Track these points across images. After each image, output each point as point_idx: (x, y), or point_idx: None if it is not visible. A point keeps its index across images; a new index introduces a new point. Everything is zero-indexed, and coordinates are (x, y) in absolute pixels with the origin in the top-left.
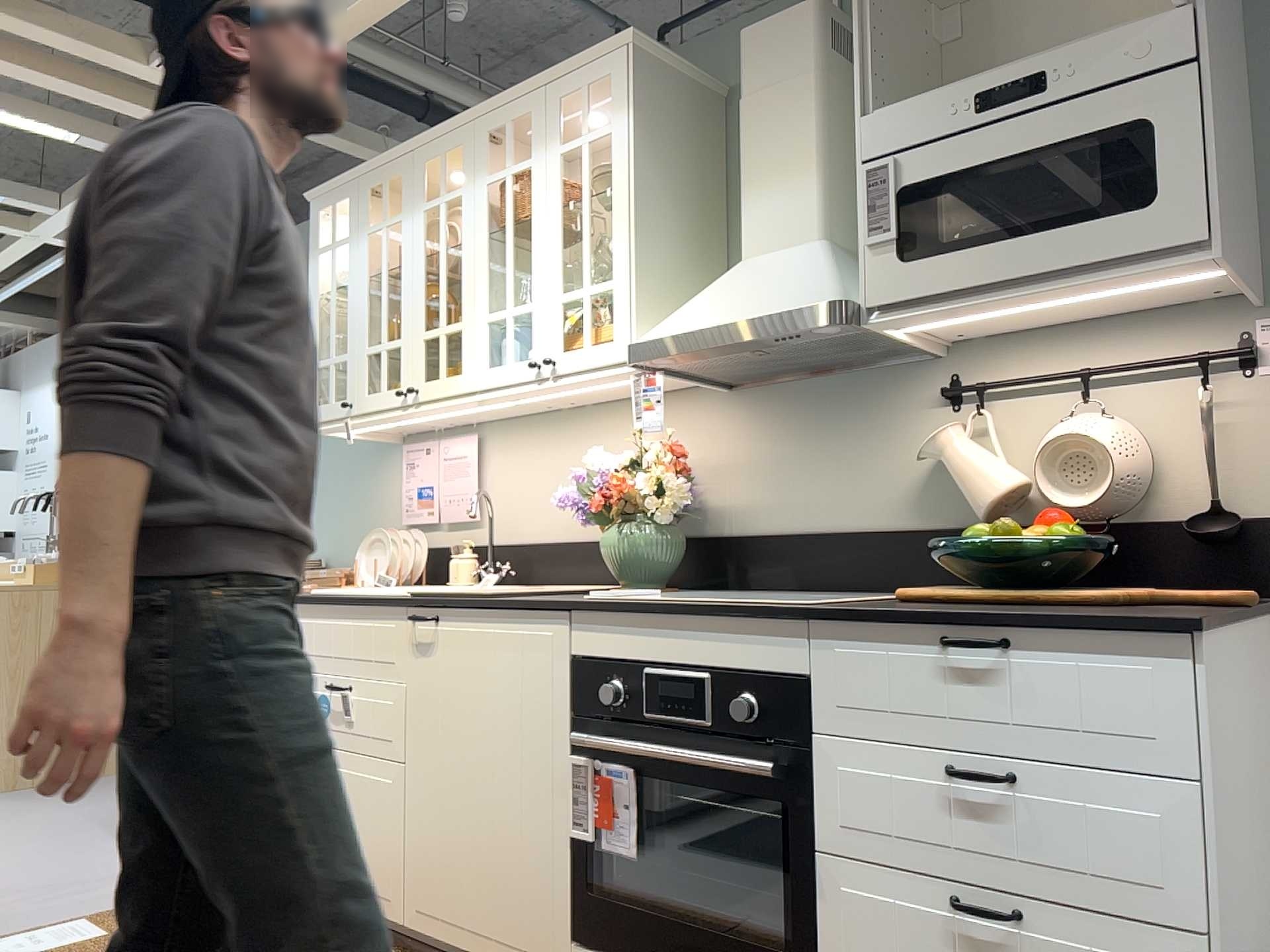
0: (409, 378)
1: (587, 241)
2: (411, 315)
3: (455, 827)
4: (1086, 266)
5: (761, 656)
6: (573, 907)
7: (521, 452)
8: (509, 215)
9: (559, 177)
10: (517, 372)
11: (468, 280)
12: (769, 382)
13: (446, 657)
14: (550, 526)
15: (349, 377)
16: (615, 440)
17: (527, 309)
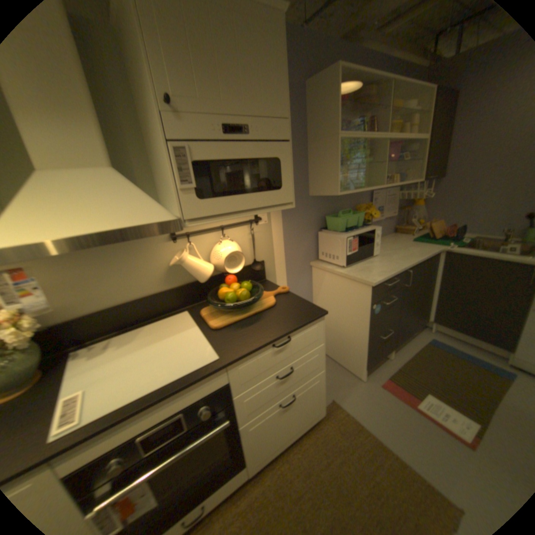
0: None
1: None
2: None
3: None
4: (263, 206)
5: (205, 390)
6: None
7: None
8: None
9: None
10: None
11: None
12: None
13: None
14: None
15: None
16: None
17: None
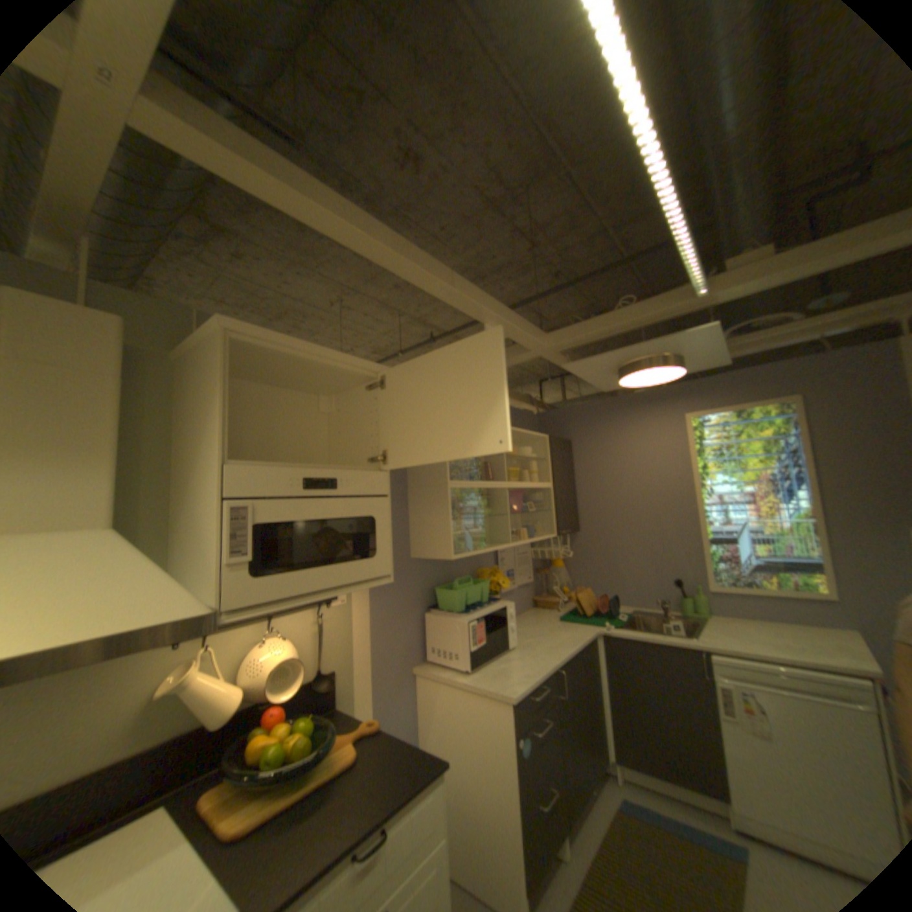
0: None
1: None
2: None
3: None
4: (348, 582)
5: None
6: None
7: None
8: None
9: None
10: None
11: None
12: None
13: None
14: None
15: None
16: None
17: None
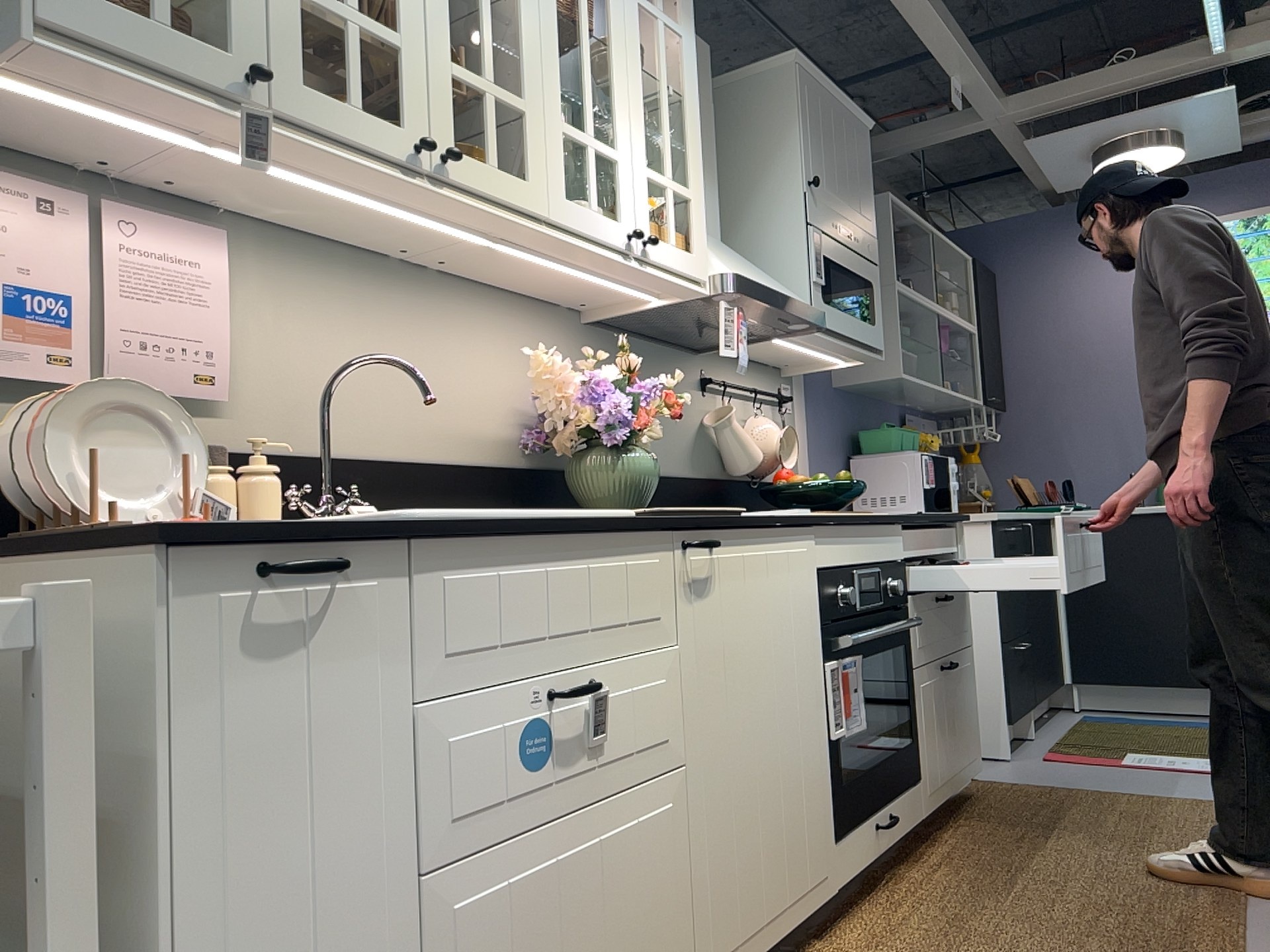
0: (427, 127)
1: (670, 132)
2: (422, 10)
3: (749, 807)
4: (861, 344)
5: (892, 549)
6: (831, 807)
7: (316, 300)
8: (586, 13)
9: (640, 30)
10: (608, 230)
11: (535, 49)
12: (620, 330)
13: (727, 593)
14: (379, 434)
15: (235, 6)
16: (473, 334)
17: (614, 157)
